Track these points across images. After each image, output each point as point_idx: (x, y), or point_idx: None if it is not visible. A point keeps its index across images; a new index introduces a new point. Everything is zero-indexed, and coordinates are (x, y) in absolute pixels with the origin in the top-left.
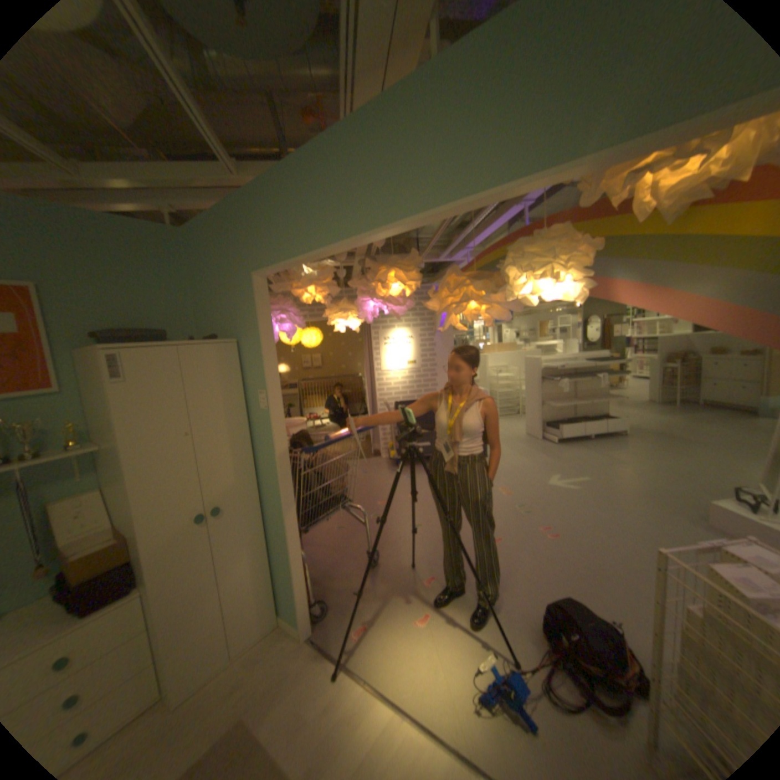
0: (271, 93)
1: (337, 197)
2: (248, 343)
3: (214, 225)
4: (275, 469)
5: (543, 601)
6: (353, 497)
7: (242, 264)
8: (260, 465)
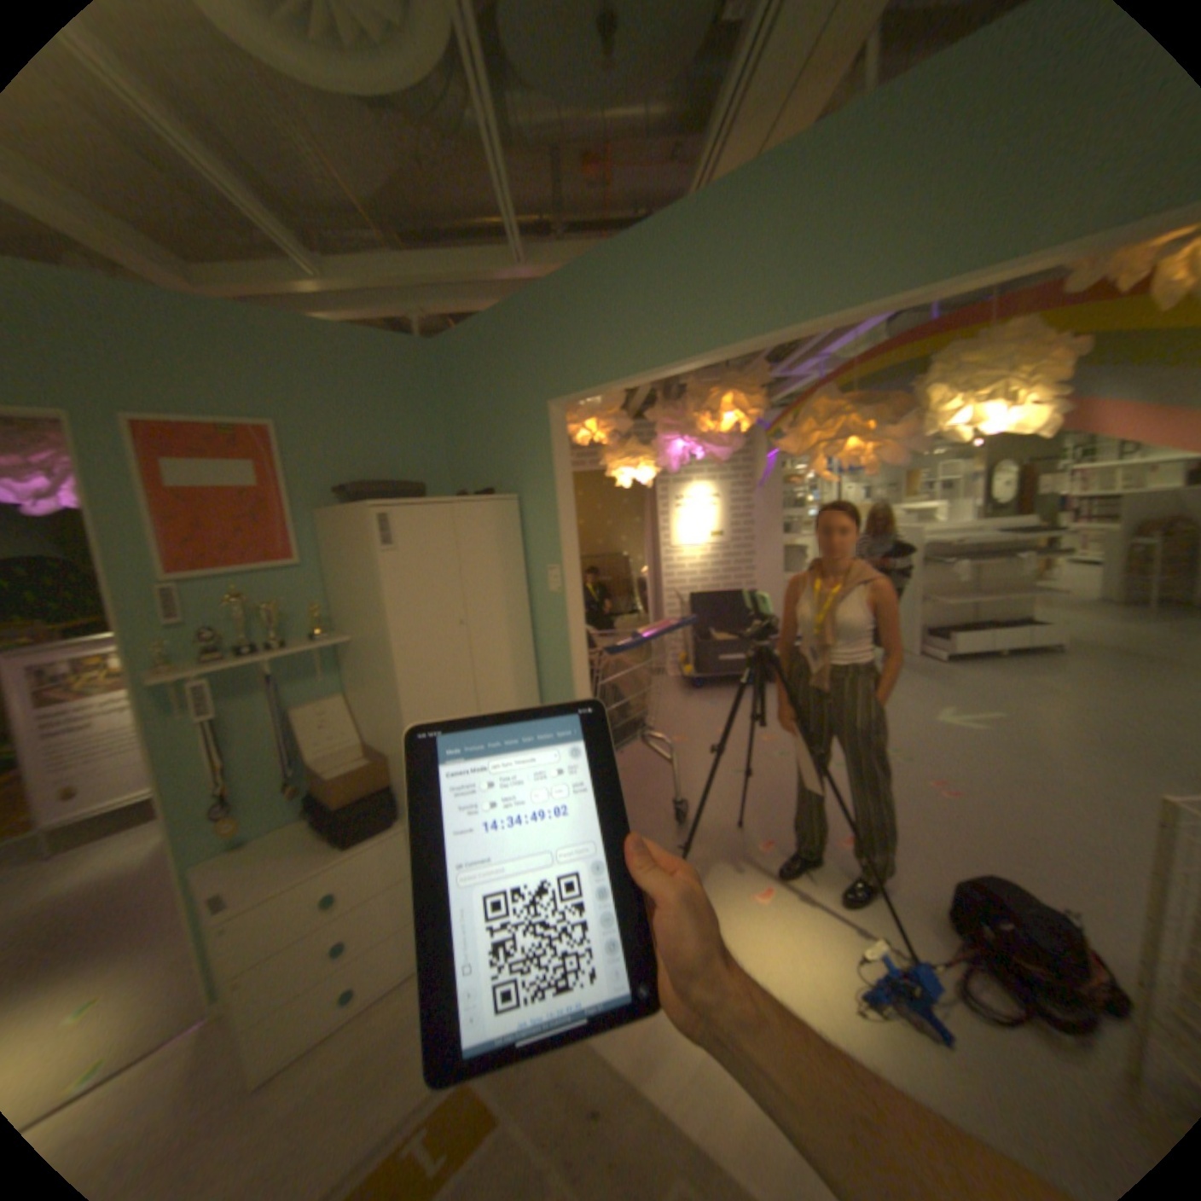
0: (560, 138)
1: (699, 292)
2: (537, 499)
3: (490, 336)
4: (570, 674)
5: (945, 882)
6: (636, 730)
7: (534, 390)
8: (546, 669)
